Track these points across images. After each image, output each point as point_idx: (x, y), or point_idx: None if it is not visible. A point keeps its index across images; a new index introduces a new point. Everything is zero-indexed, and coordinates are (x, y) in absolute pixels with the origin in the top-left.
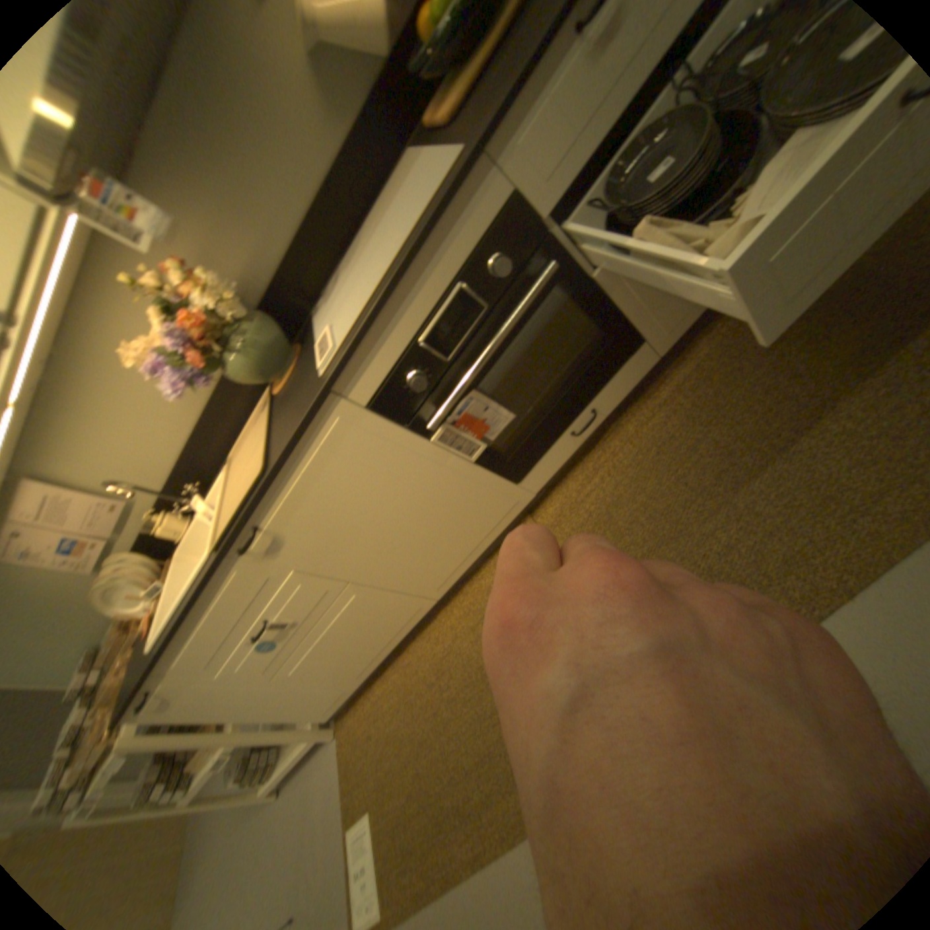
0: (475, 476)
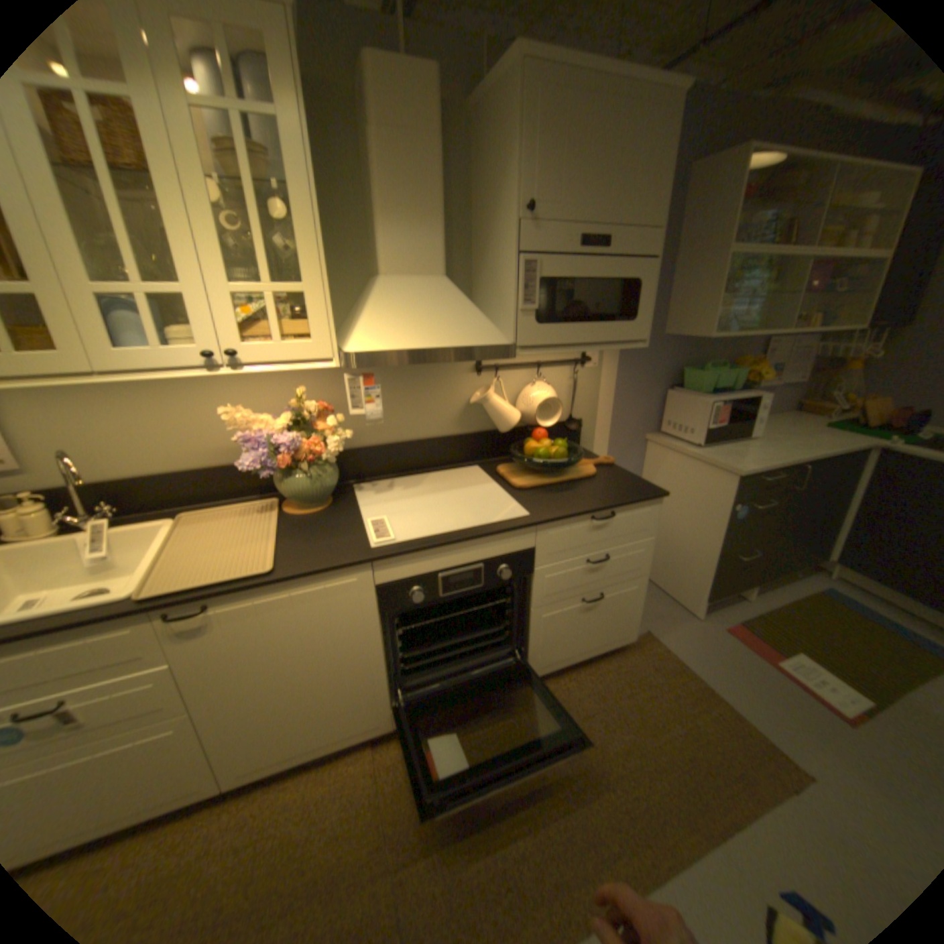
0: (377, 684)
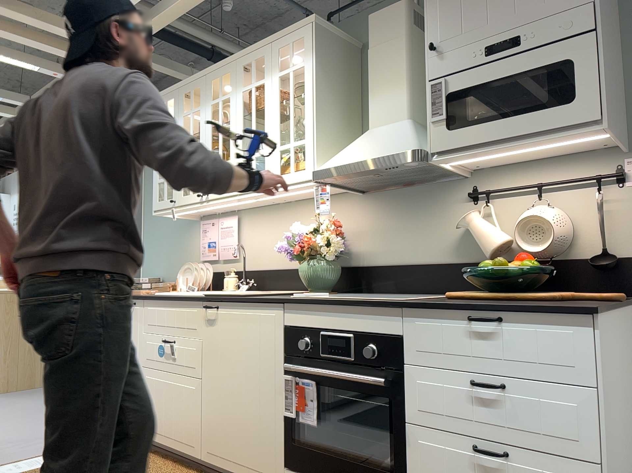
0: (277, 424)
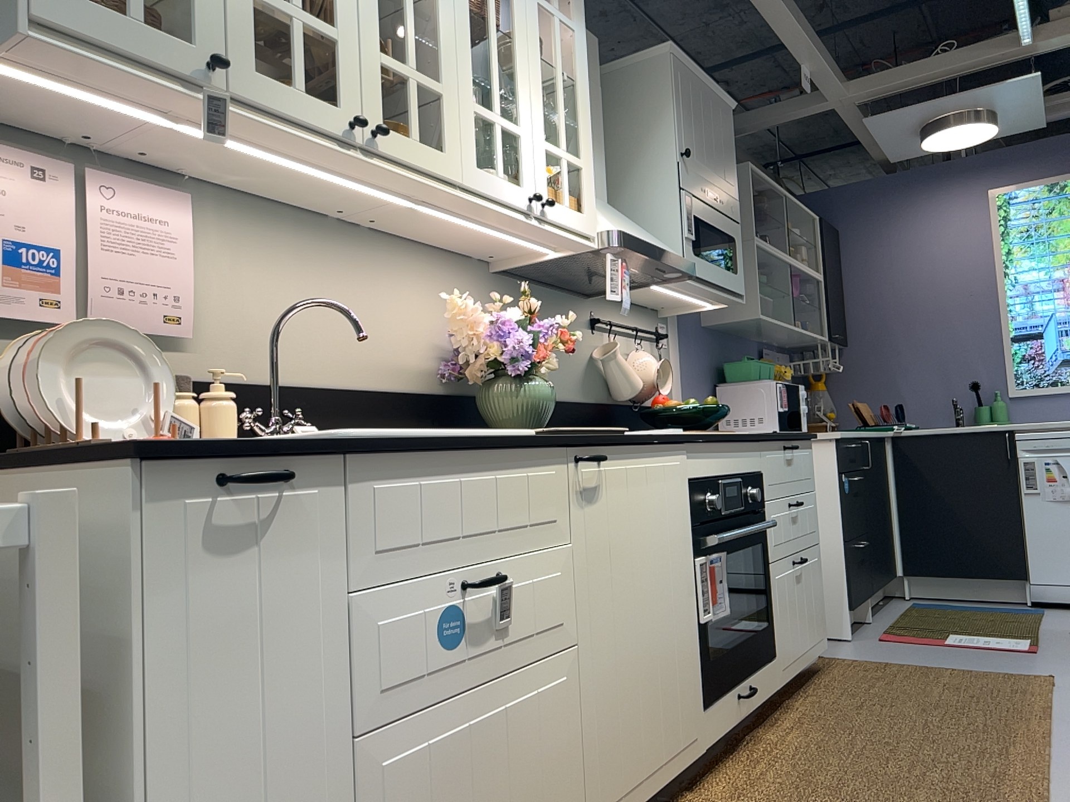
0: (695, 644)
